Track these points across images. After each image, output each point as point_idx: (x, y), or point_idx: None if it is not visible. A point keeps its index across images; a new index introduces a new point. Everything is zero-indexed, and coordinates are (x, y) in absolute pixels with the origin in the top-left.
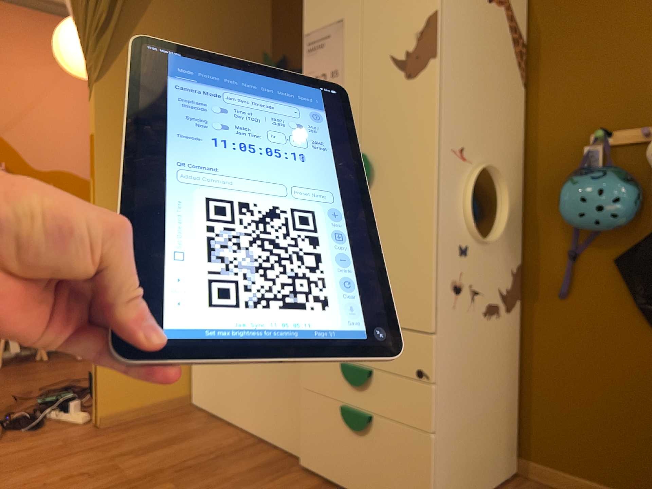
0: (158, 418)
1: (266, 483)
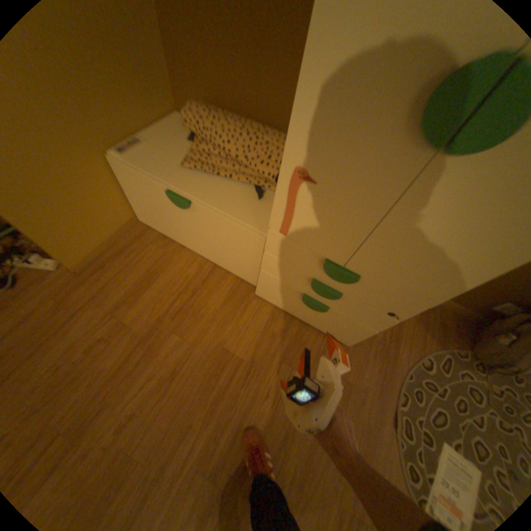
0: (122, 247)
1: (240, 315)
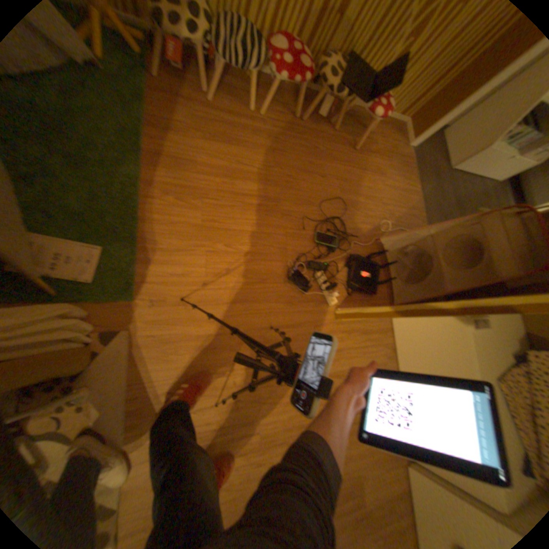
0: (370, 328)
1: (389, 471)
